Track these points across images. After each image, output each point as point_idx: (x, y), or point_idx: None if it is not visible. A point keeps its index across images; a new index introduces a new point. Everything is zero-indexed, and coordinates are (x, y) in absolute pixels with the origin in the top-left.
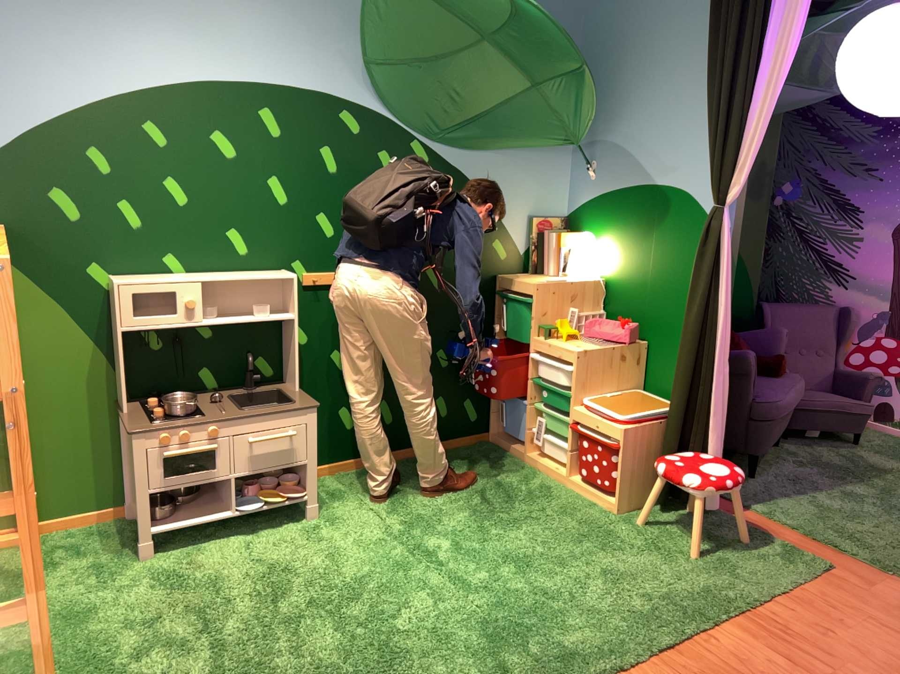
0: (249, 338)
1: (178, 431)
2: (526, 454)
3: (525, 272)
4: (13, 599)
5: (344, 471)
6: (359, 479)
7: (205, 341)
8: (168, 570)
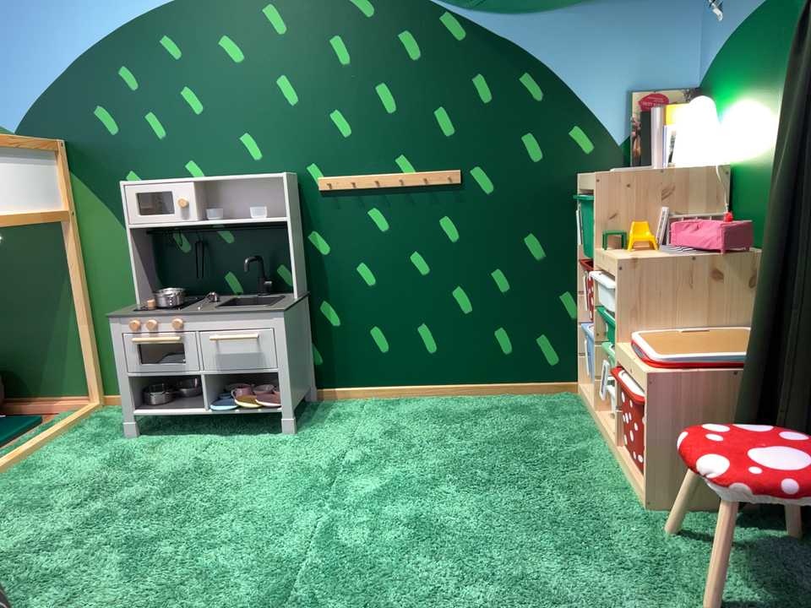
0: (264, 244)
1: (141, 321)
2: (597, 413)
3: (630, 168)
4: (11, 448)
5: (374, 400)
6: (379, 410)
7: (223, 245)
8: (120, 453)
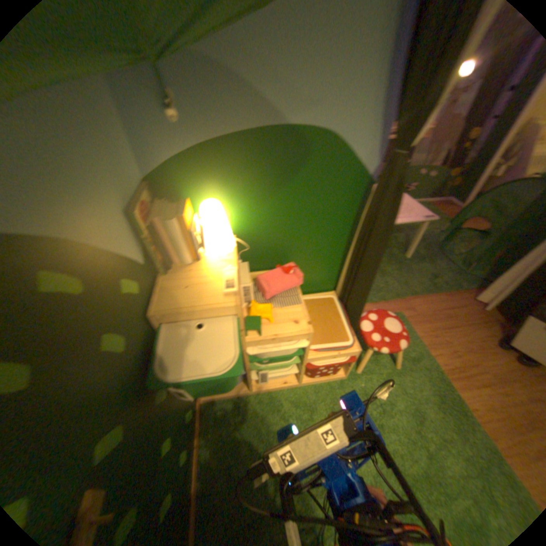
0: None
1: None
2: (255, 389)
3: (157, 271)
4: None
5: None
6: None
7: None
8: None
